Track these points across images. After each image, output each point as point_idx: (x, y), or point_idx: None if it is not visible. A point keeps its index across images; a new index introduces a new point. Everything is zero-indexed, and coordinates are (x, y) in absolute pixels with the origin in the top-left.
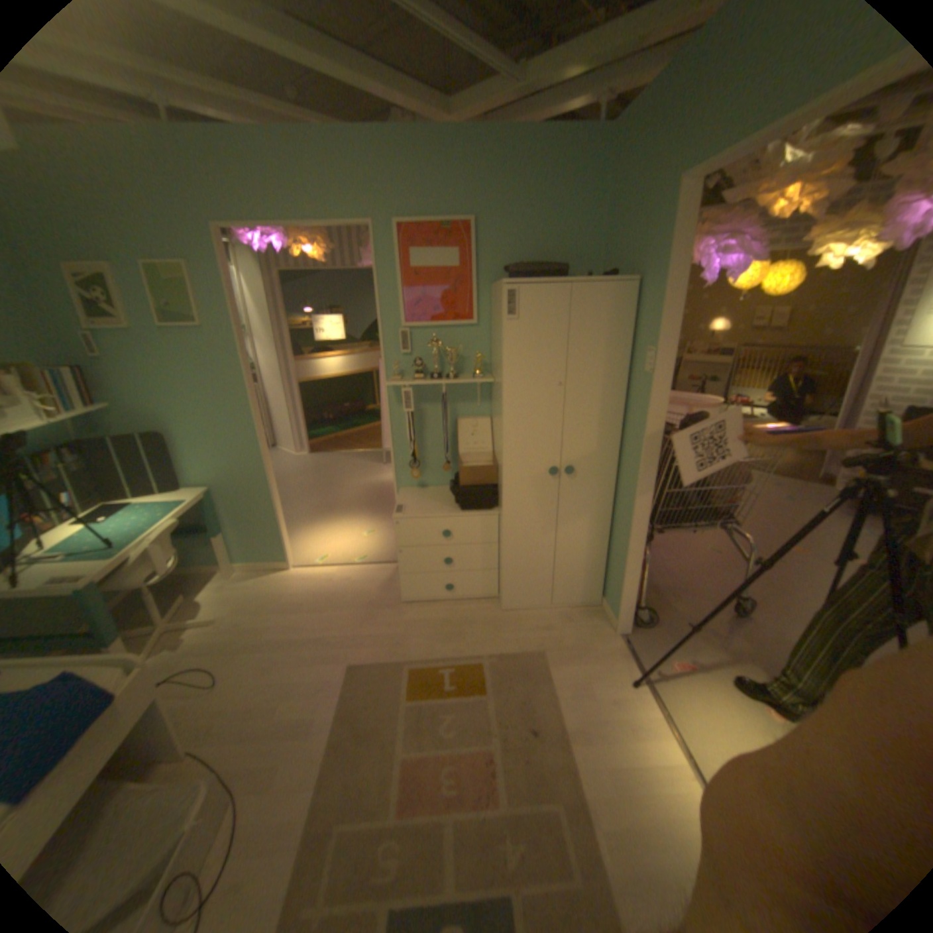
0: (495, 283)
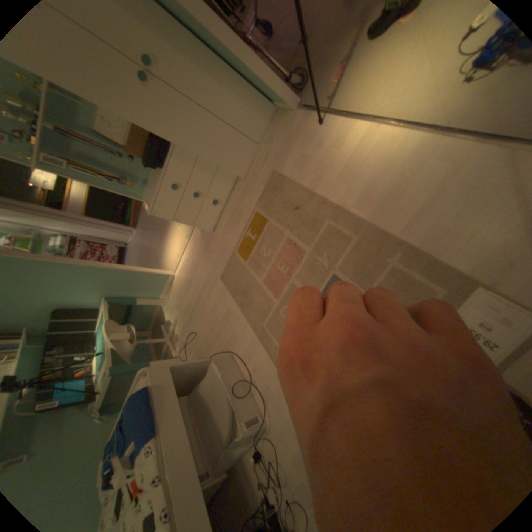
0: None
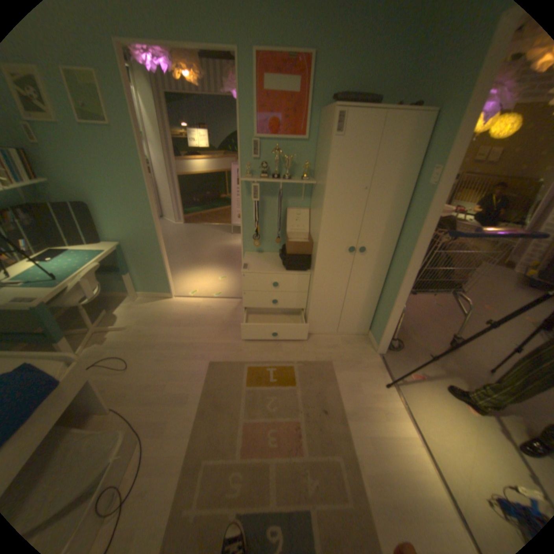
0: (323, 108)
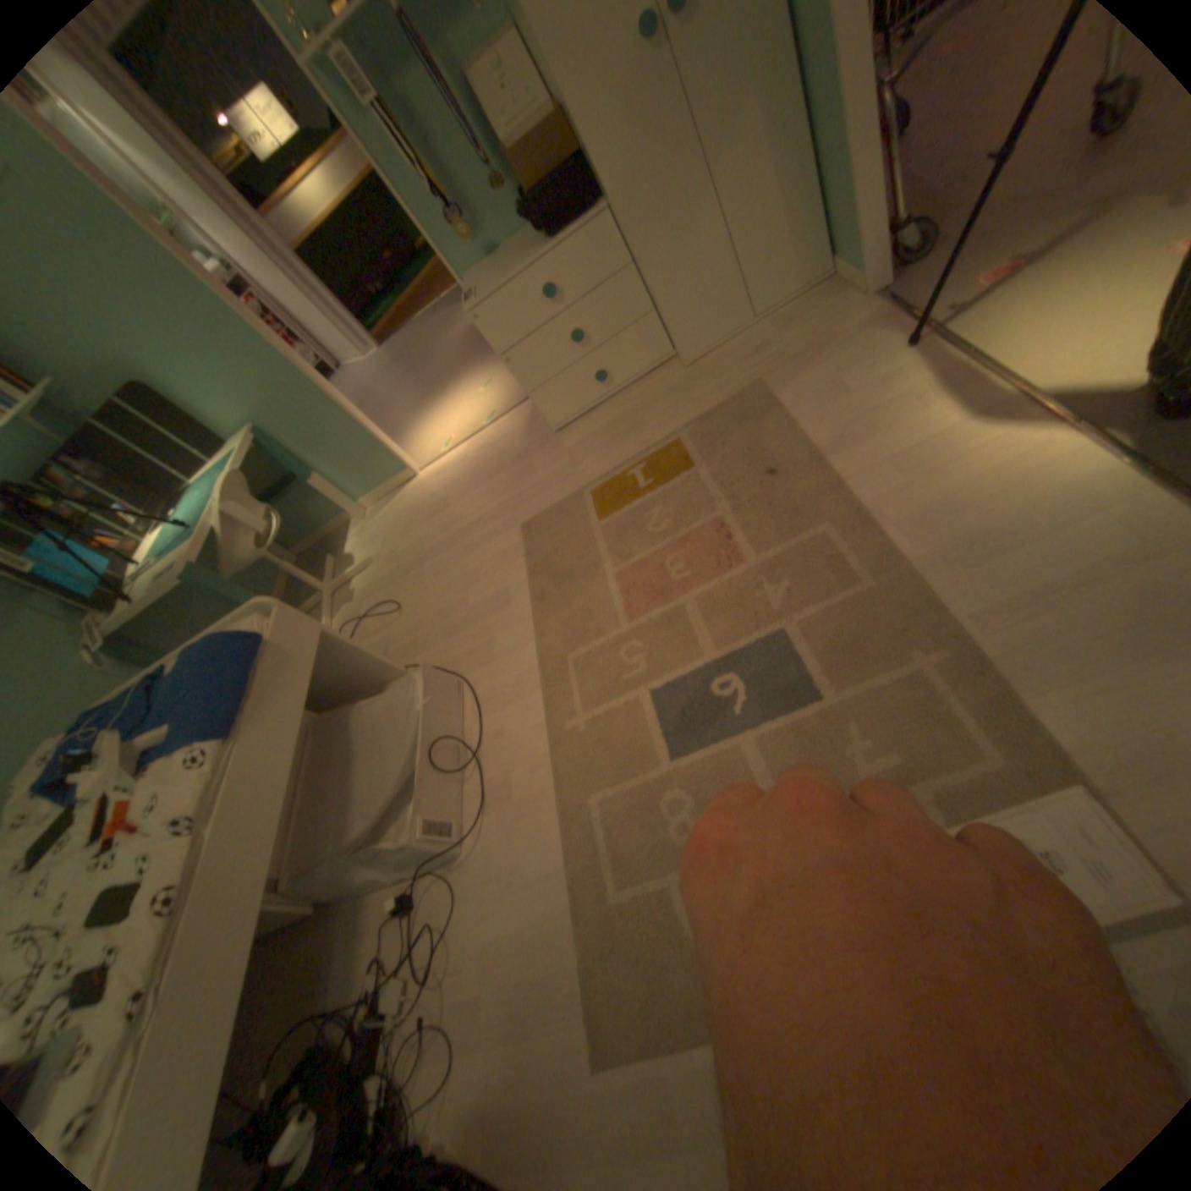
0: None
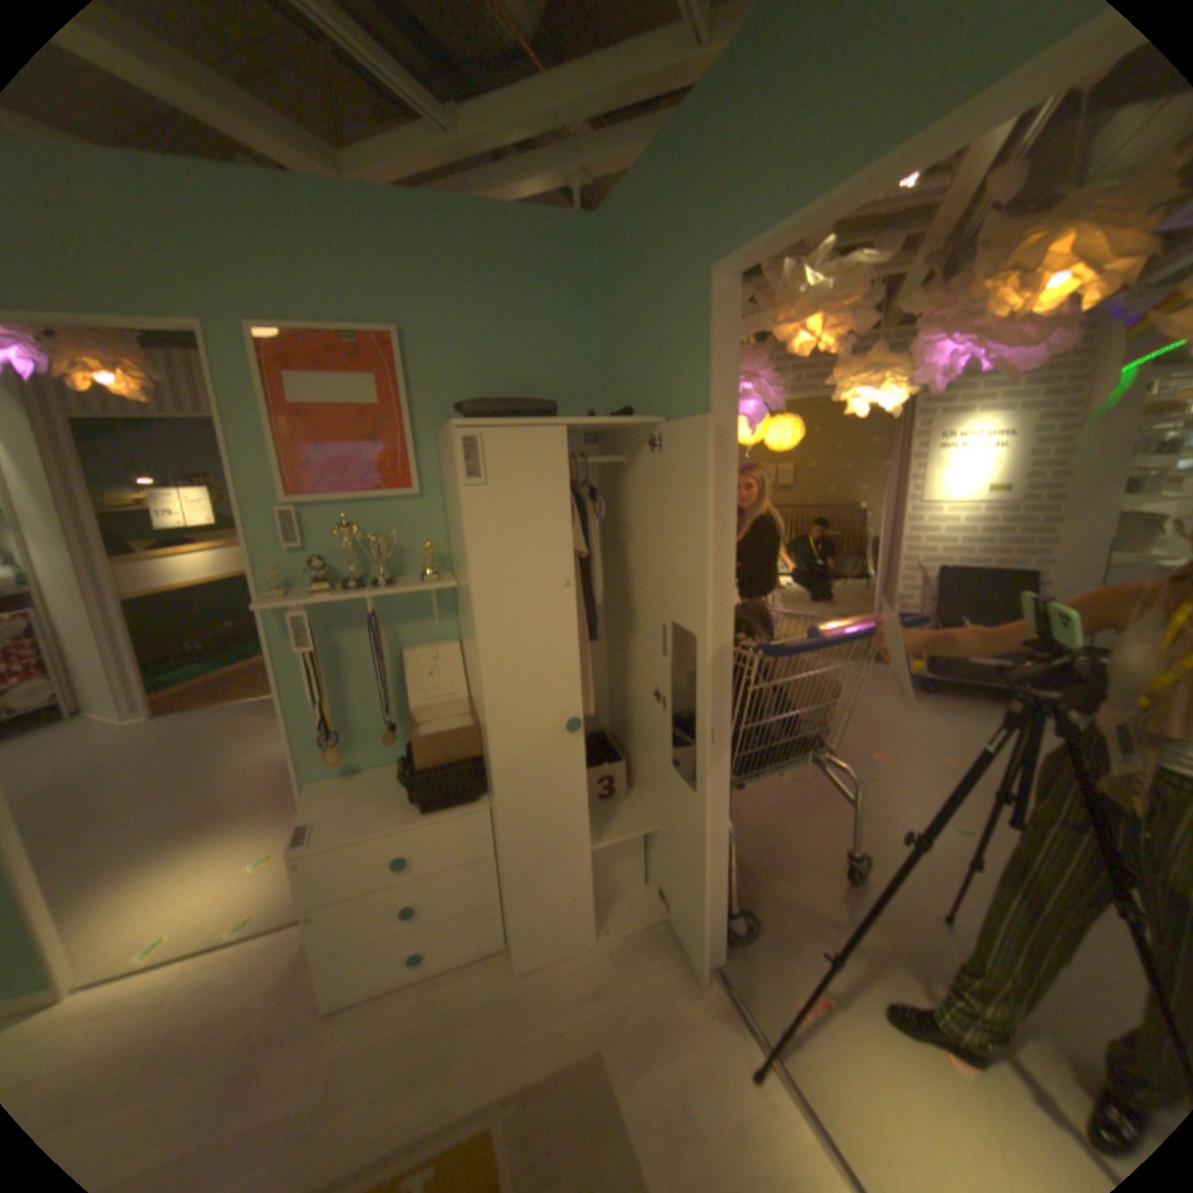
0: (441, 432)
